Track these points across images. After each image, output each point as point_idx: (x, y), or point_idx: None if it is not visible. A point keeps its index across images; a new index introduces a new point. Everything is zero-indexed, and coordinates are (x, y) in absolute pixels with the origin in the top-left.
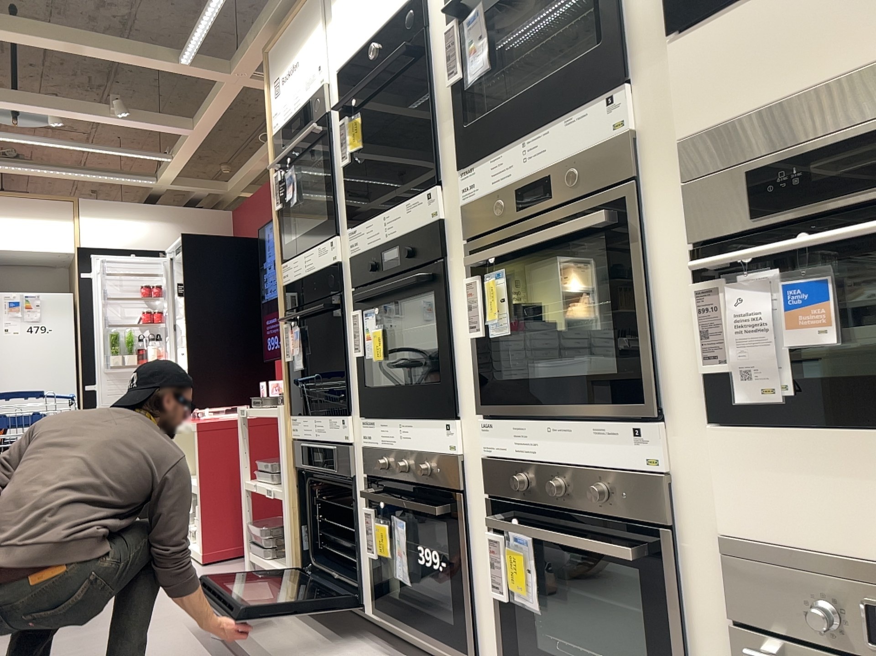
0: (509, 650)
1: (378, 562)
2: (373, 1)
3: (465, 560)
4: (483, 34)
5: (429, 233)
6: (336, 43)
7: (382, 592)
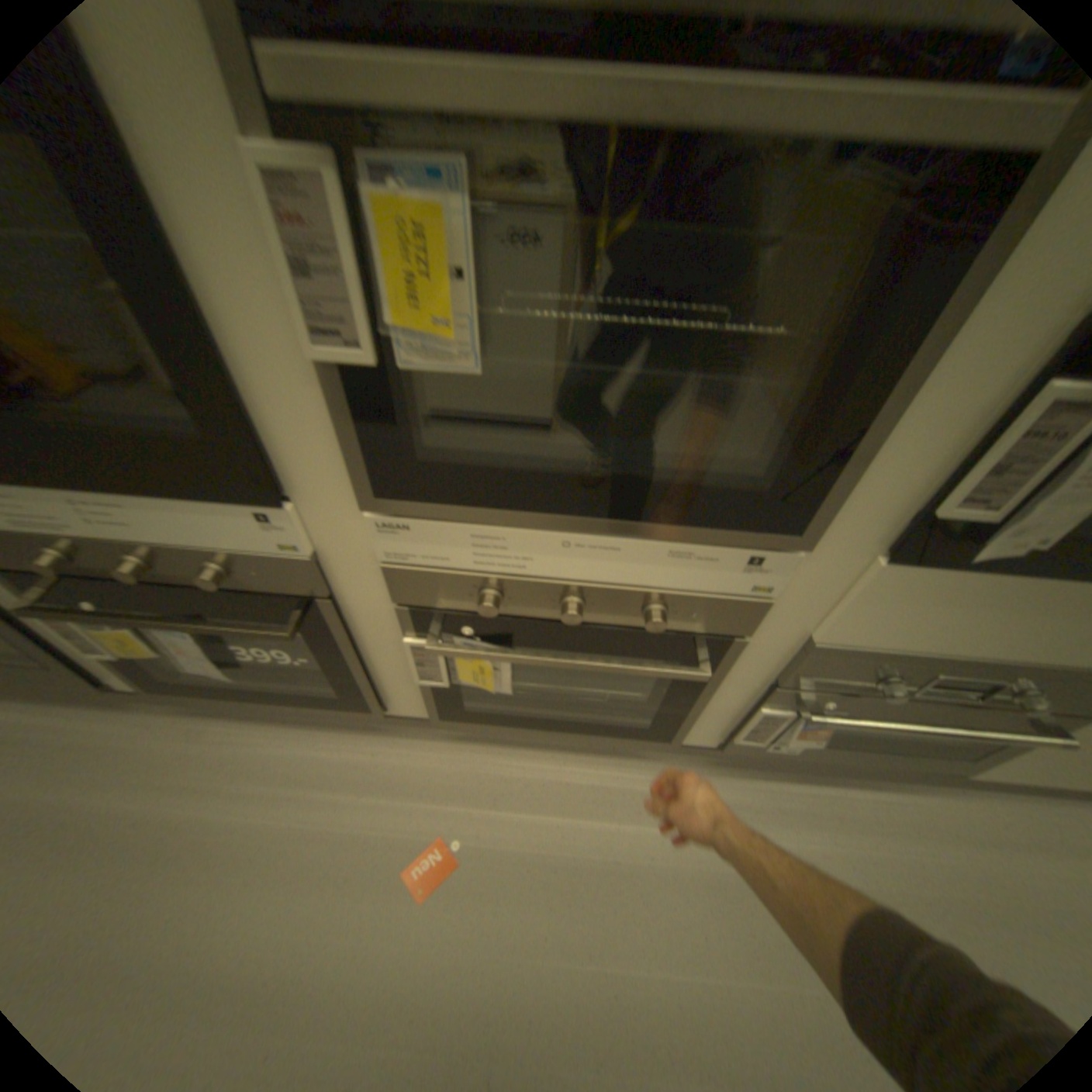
0: (442, 705)
1: (119, 658)
2: None
3: (348, 655)
4: None
5: None
6: None
7: (149, 679)
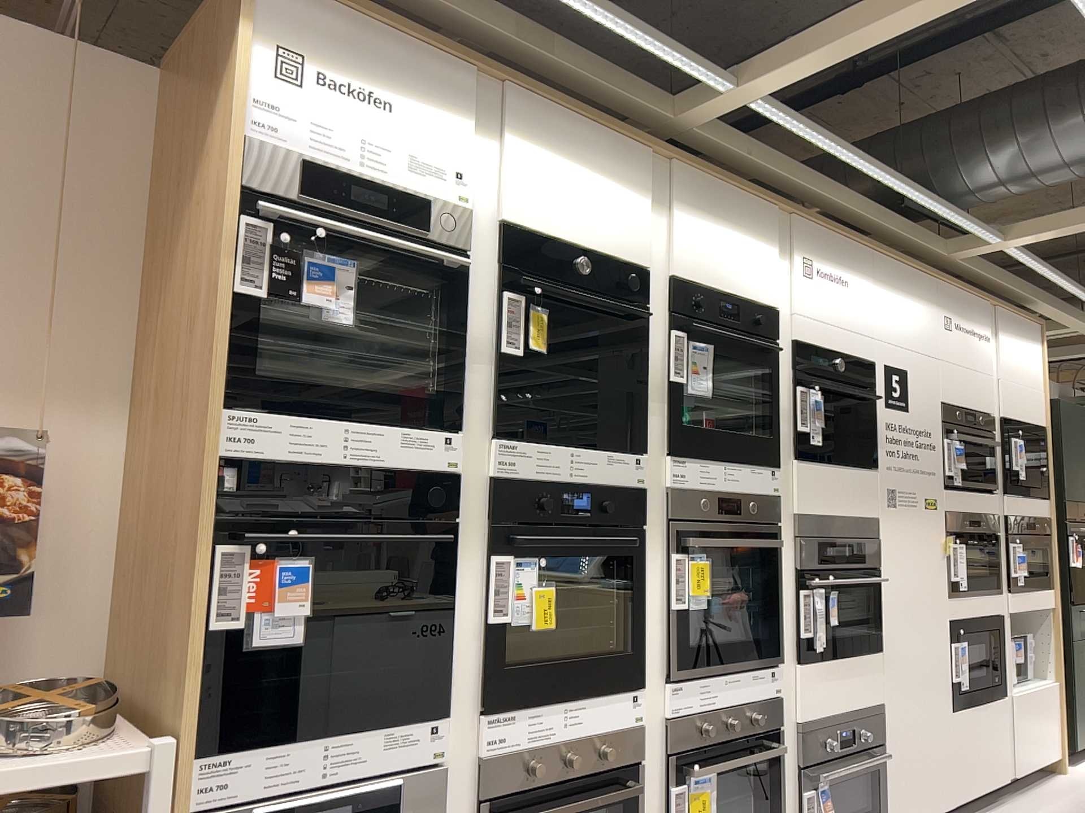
0: None
1: None
2: (587, 217)
3: None
4: (705, 369)
5: (632, 496)
6: (509, 190)
7: None
